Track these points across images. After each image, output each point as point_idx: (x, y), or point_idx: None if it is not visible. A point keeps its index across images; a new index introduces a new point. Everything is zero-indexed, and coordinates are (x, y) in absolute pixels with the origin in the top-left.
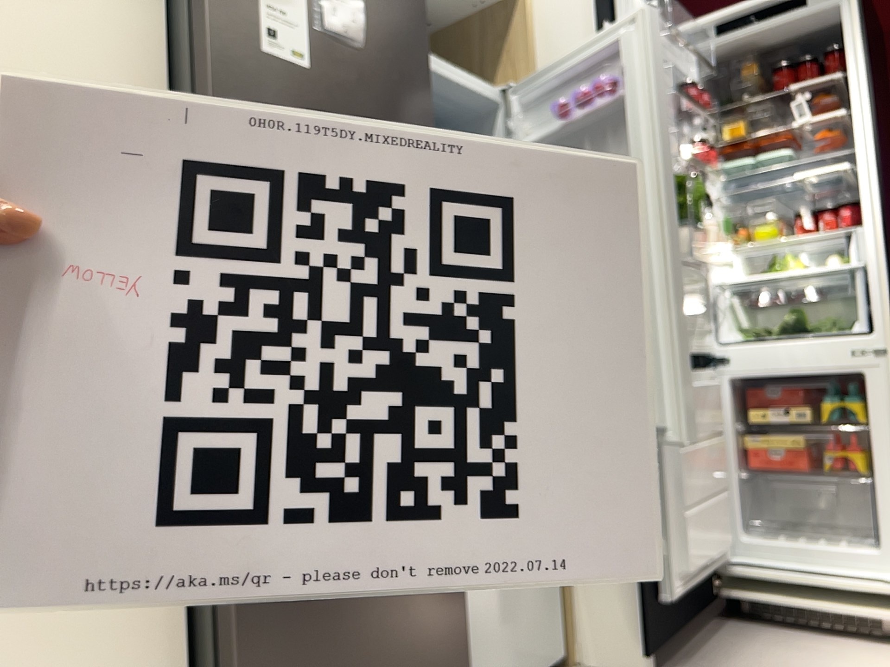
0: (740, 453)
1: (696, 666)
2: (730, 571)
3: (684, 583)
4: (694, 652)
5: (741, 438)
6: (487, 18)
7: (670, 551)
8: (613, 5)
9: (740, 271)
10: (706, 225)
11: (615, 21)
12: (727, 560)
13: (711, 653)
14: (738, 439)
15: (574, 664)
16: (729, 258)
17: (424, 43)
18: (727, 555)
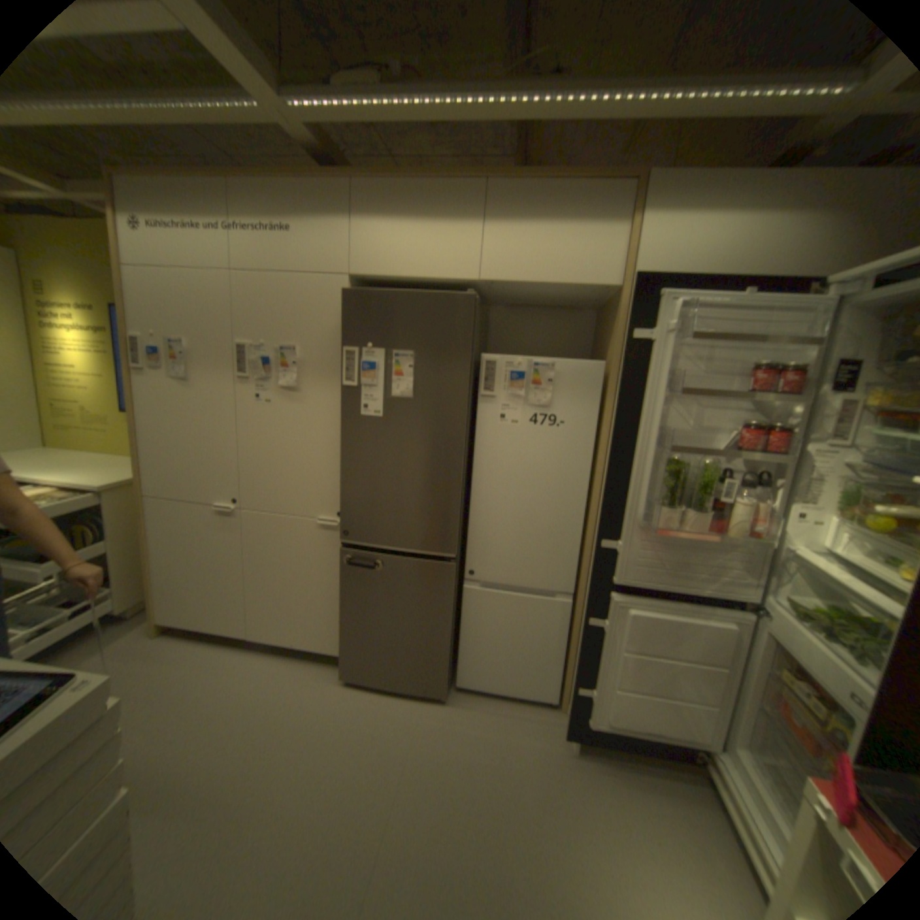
0: (766, 693)
1: (613, 775)
2: (715, 760)
3: (612, 727)
4: (632, 771)
5: (776, 683)
6: (615, 301)
7: (598, 702)
8: (656, 311)
9: (846, 545)
10: (780, 494)
11: (654, 325)
12: (703, 749)
13: (640, 782)
14: (769, 683)
15: (563, 712)
16: (837, 528)
17: (465, 382)
18: (704, 747)
